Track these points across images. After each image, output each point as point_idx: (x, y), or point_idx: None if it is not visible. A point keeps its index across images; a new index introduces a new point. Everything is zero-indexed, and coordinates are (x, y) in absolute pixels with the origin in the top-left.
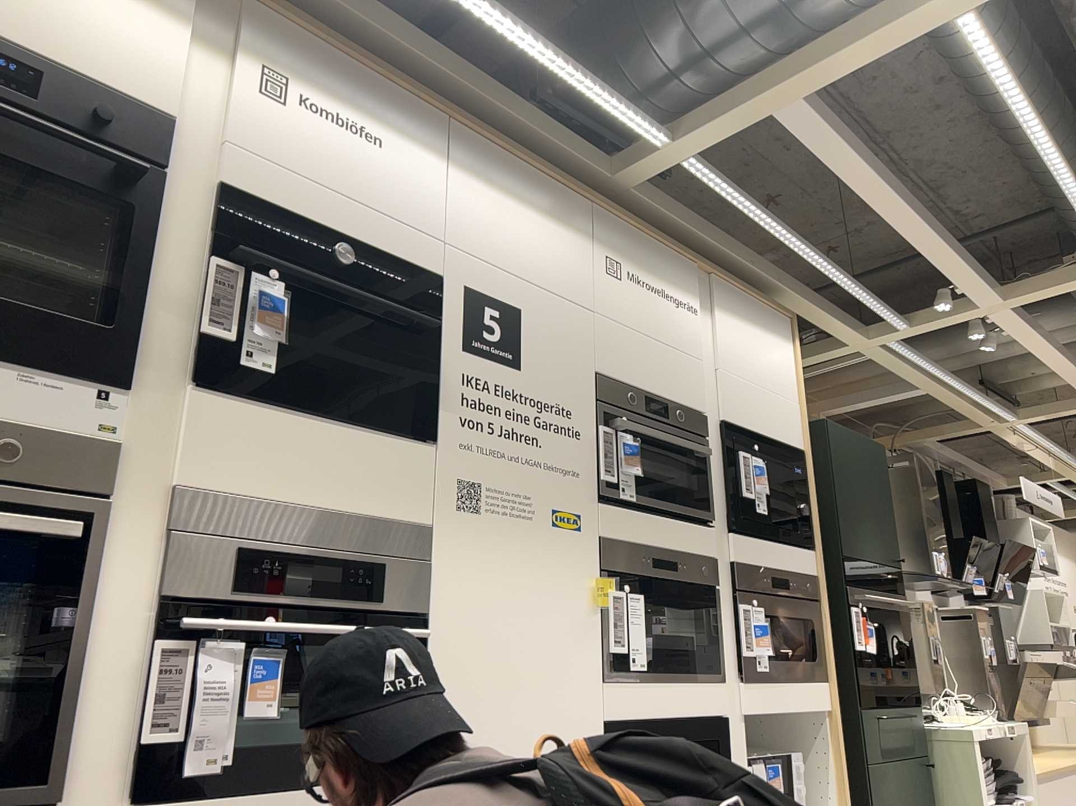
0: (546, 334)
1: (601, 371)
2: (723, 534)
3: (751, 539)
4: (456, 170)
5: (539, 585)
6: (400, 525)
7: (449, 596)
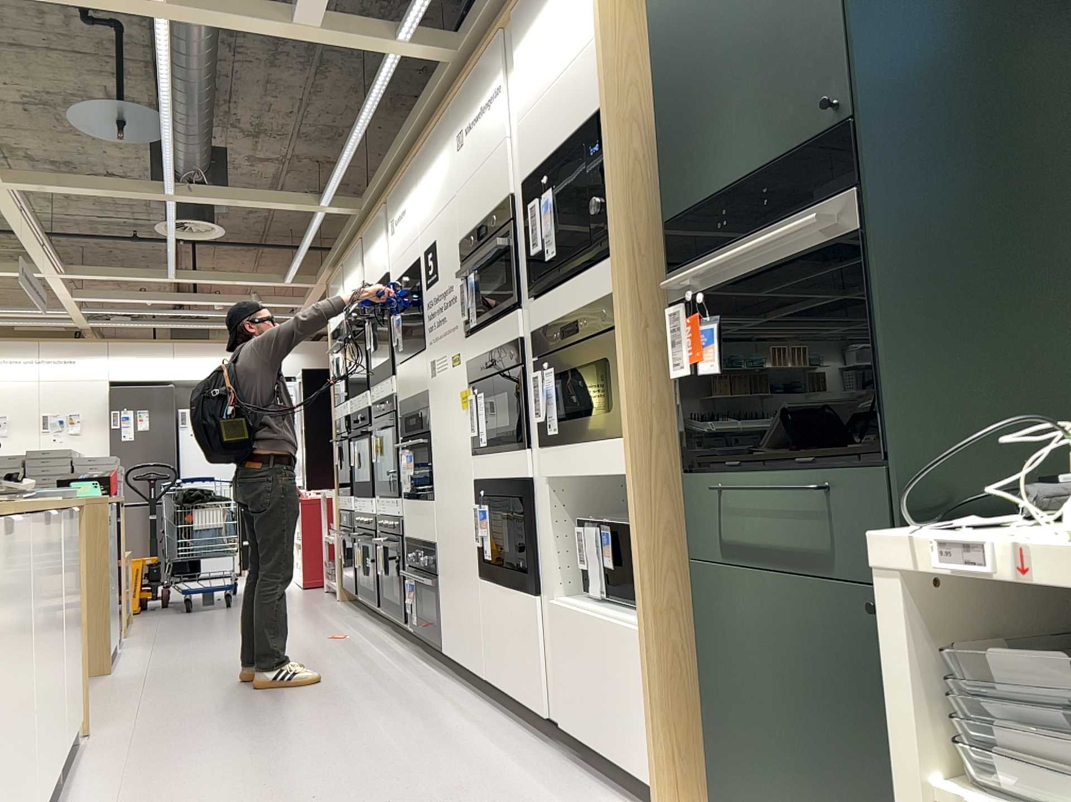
0: (443, 239)
1: (462, 233)
2: (532, 308)
3: (556, 295)
4: (416, 181)
5: (451, 409)
6: (421, 397)
7: (431, 426)
